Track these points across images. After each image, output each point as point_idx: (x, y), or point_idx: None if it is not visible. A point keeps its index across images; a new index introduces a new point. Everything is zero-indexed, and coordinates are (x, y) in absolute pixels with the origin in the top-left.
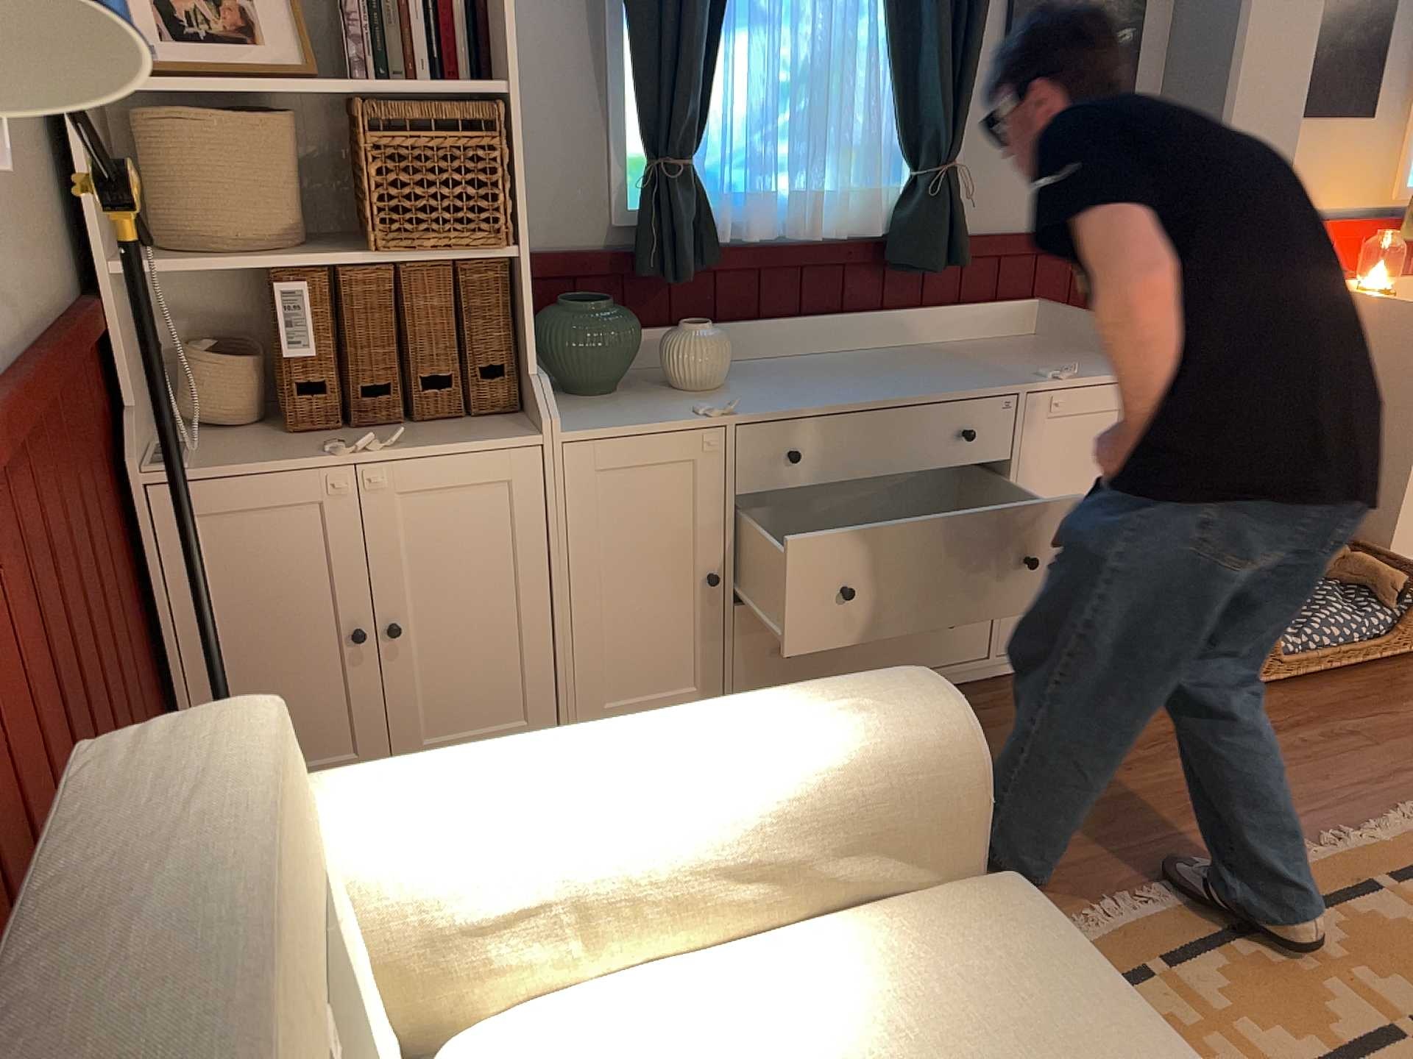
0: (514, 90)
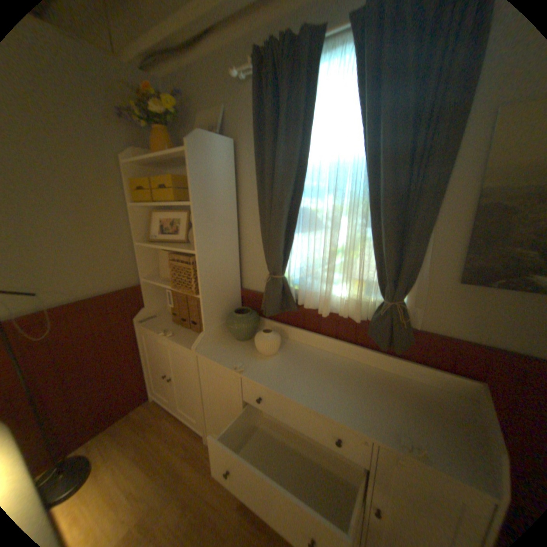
0: (197, 253)
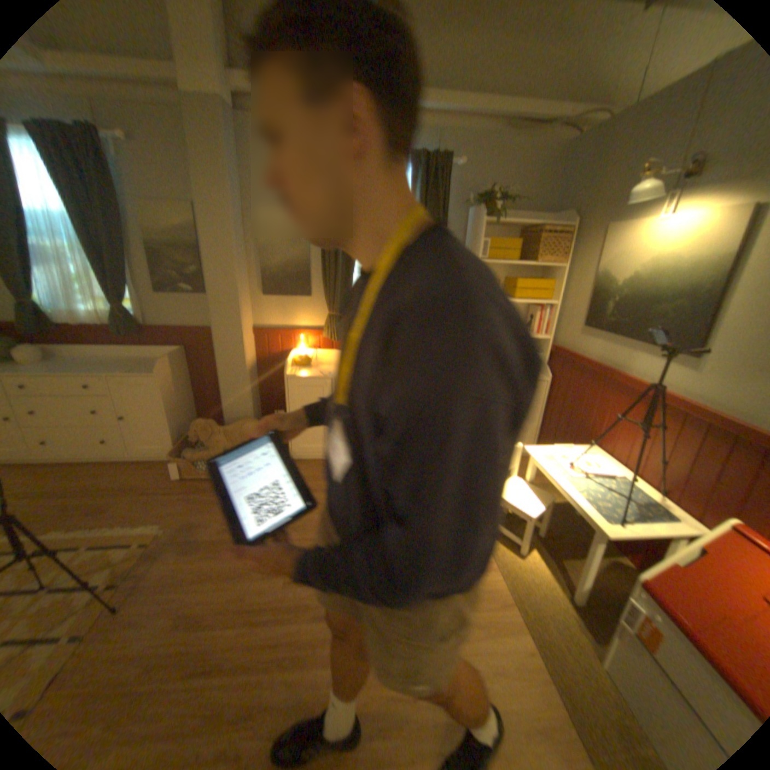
0: None
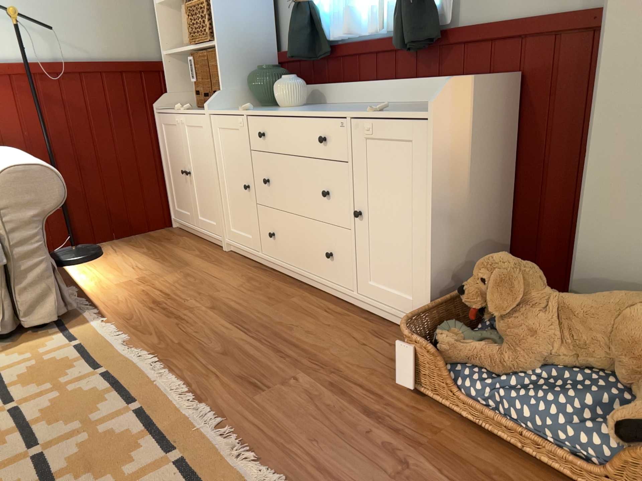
0: None
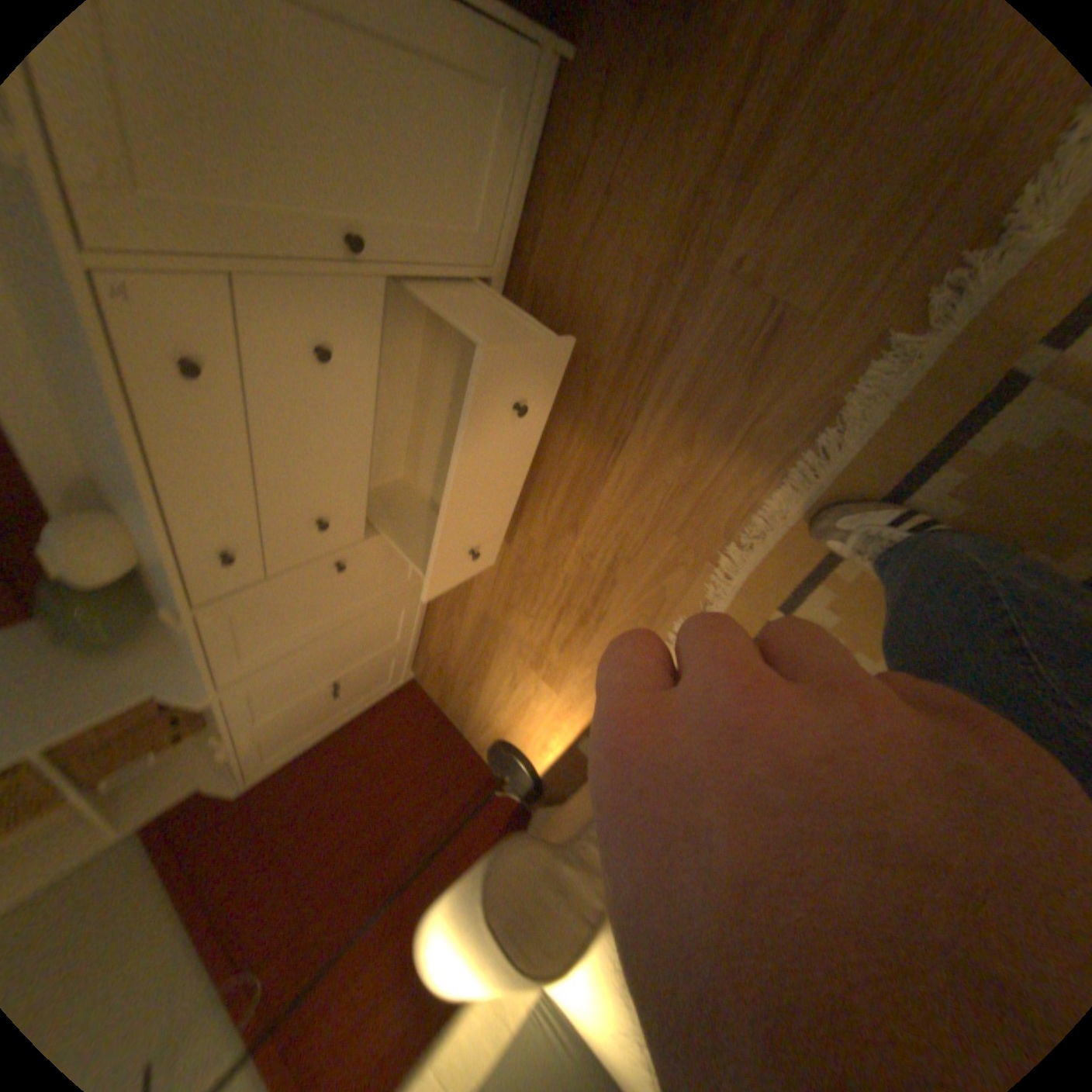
0: None
